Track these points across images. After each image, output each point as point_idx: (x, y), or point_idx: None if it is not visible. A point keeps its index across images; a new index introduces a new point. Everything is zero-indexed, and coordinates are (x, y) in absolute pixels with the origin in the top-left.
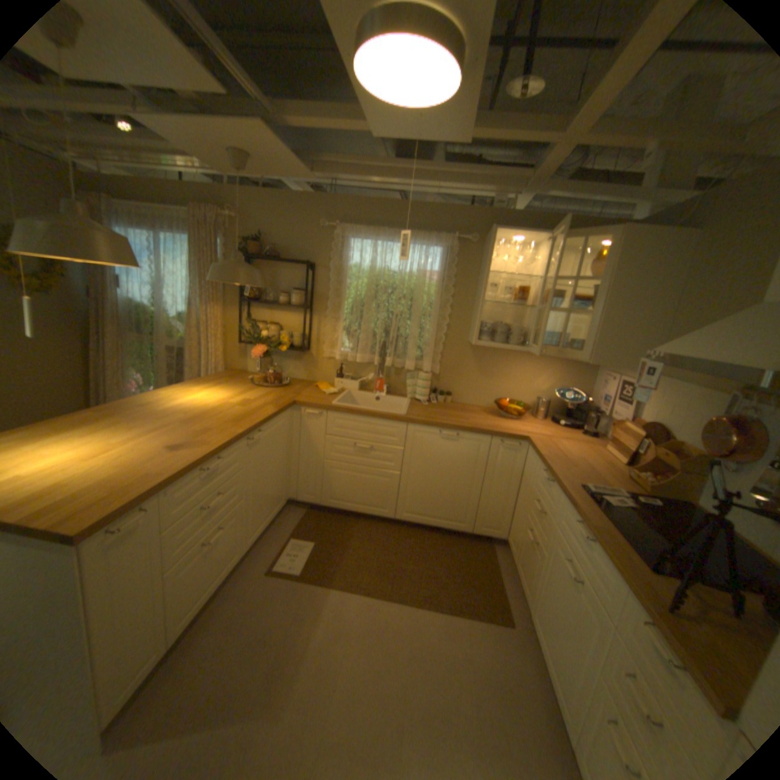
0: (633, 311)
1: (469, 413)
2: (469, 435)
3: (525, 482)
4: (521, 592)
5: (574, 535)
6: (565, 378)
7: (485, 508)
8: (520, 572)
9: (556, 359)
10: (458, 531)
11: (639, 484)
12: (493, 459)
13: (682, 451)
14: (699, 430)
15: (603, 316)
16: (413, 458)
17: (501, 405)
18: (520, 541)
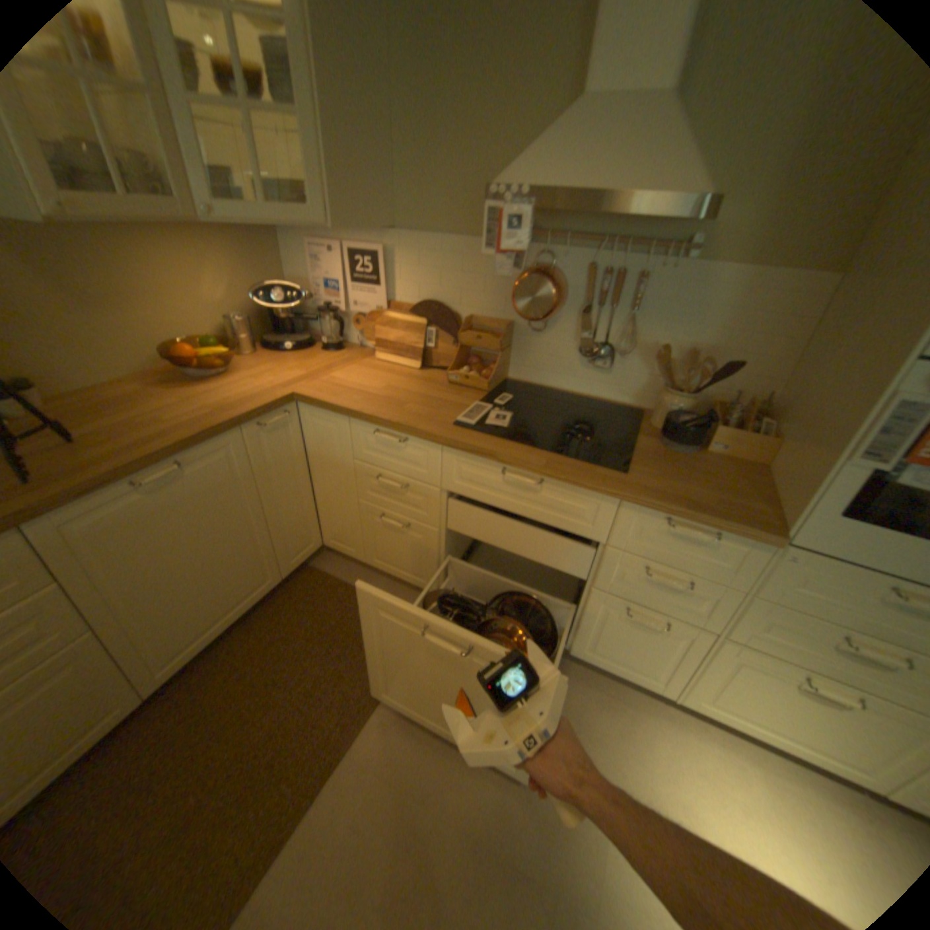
0: (351, 110)
1: (133, 405)
2: (201, 449)
3: (321, 461)
4: (391, 582)
5: (490, 487)
6: (241, 267)
7: (284, 535)
8: (382, 566)
9: (212, 230)
10: (263, 597)
11: (463, 385)
12: (259, 460)
13: (472, 326)
14: (486, 294)
15: (319, 121)
16: (105, 579)
17: (184, 357)
18: (358, 534)
